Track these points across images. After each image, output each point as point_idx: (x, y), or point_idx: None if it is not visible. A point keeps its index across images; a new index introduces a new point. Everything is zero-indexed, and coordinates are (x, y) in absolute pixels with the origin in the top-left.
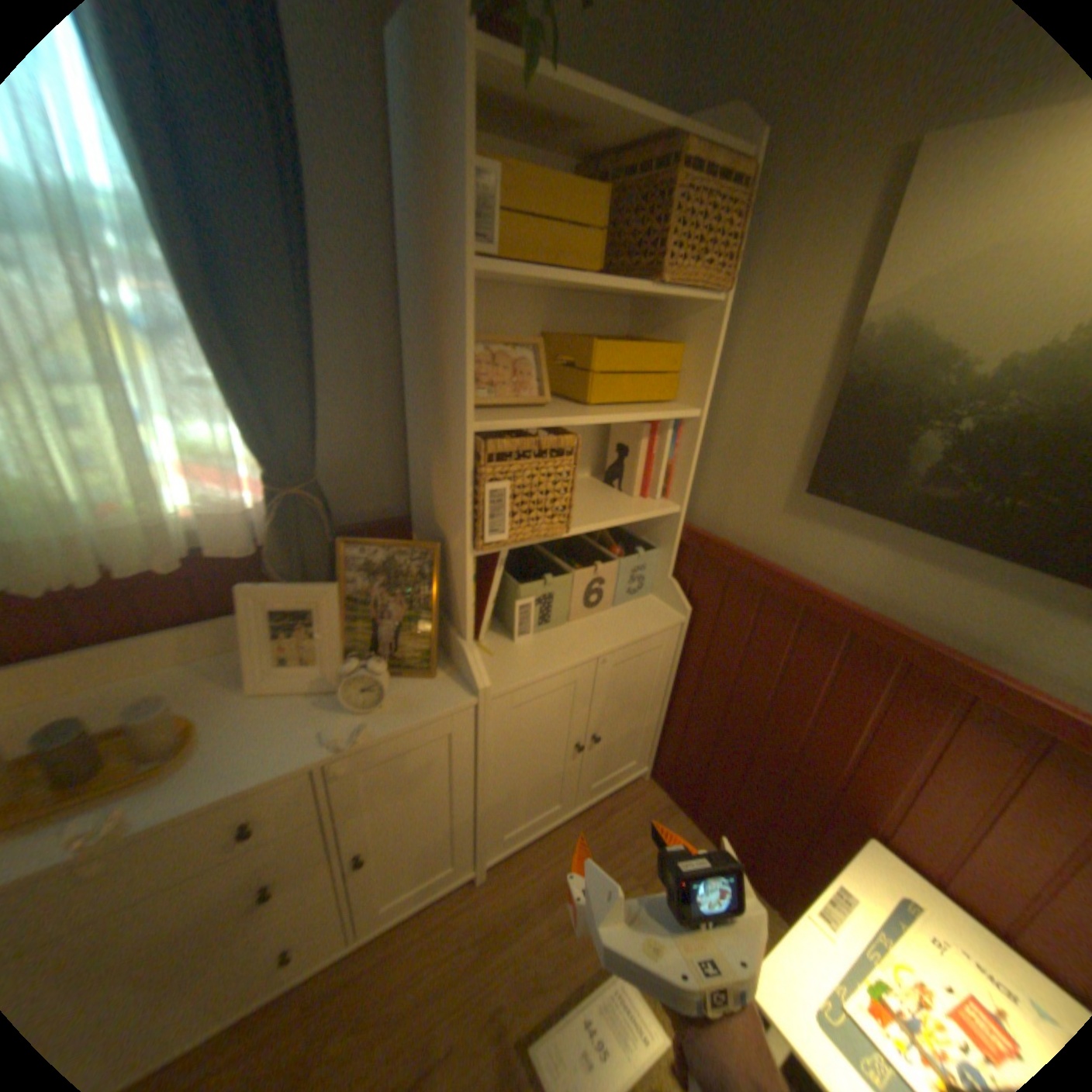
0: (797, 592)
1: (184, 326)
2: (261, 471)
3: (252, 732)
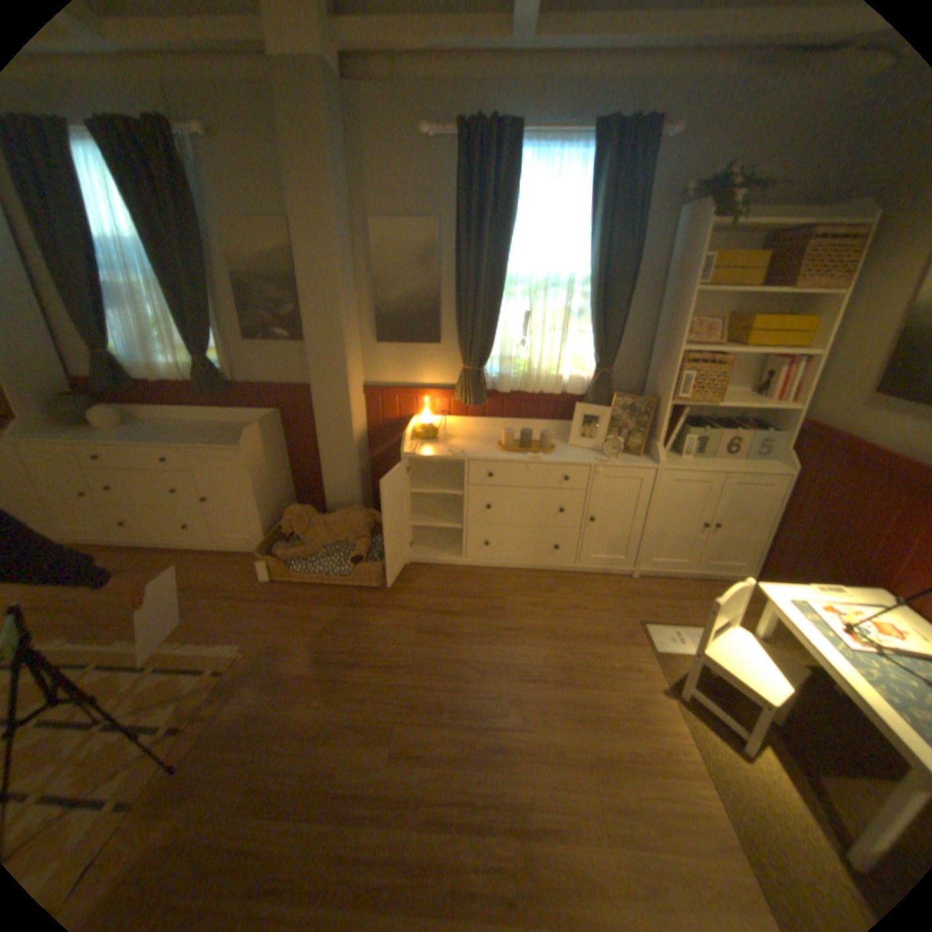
0: (860, 448)
1: (587, 313)
2: (594, 364)
3: (571, 453)
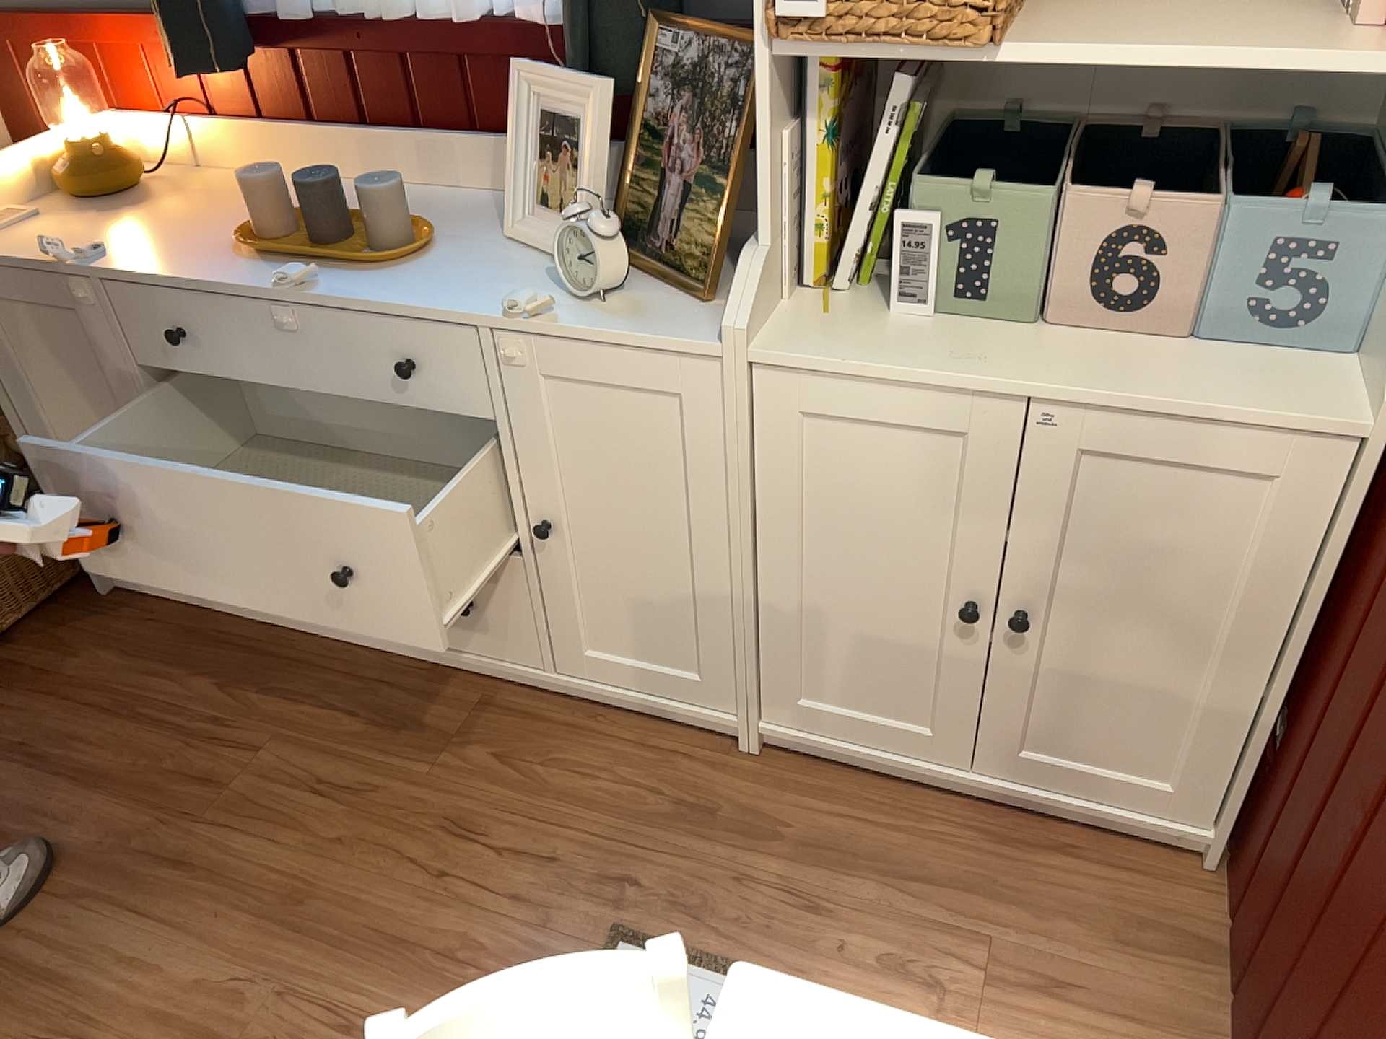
0: None
1: None
2: None
3: (479, 272)
